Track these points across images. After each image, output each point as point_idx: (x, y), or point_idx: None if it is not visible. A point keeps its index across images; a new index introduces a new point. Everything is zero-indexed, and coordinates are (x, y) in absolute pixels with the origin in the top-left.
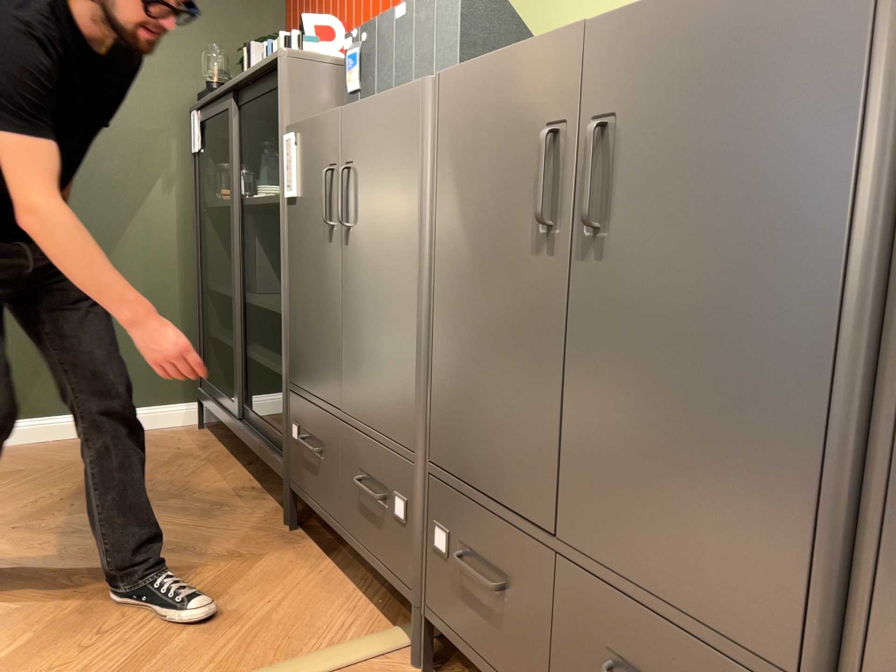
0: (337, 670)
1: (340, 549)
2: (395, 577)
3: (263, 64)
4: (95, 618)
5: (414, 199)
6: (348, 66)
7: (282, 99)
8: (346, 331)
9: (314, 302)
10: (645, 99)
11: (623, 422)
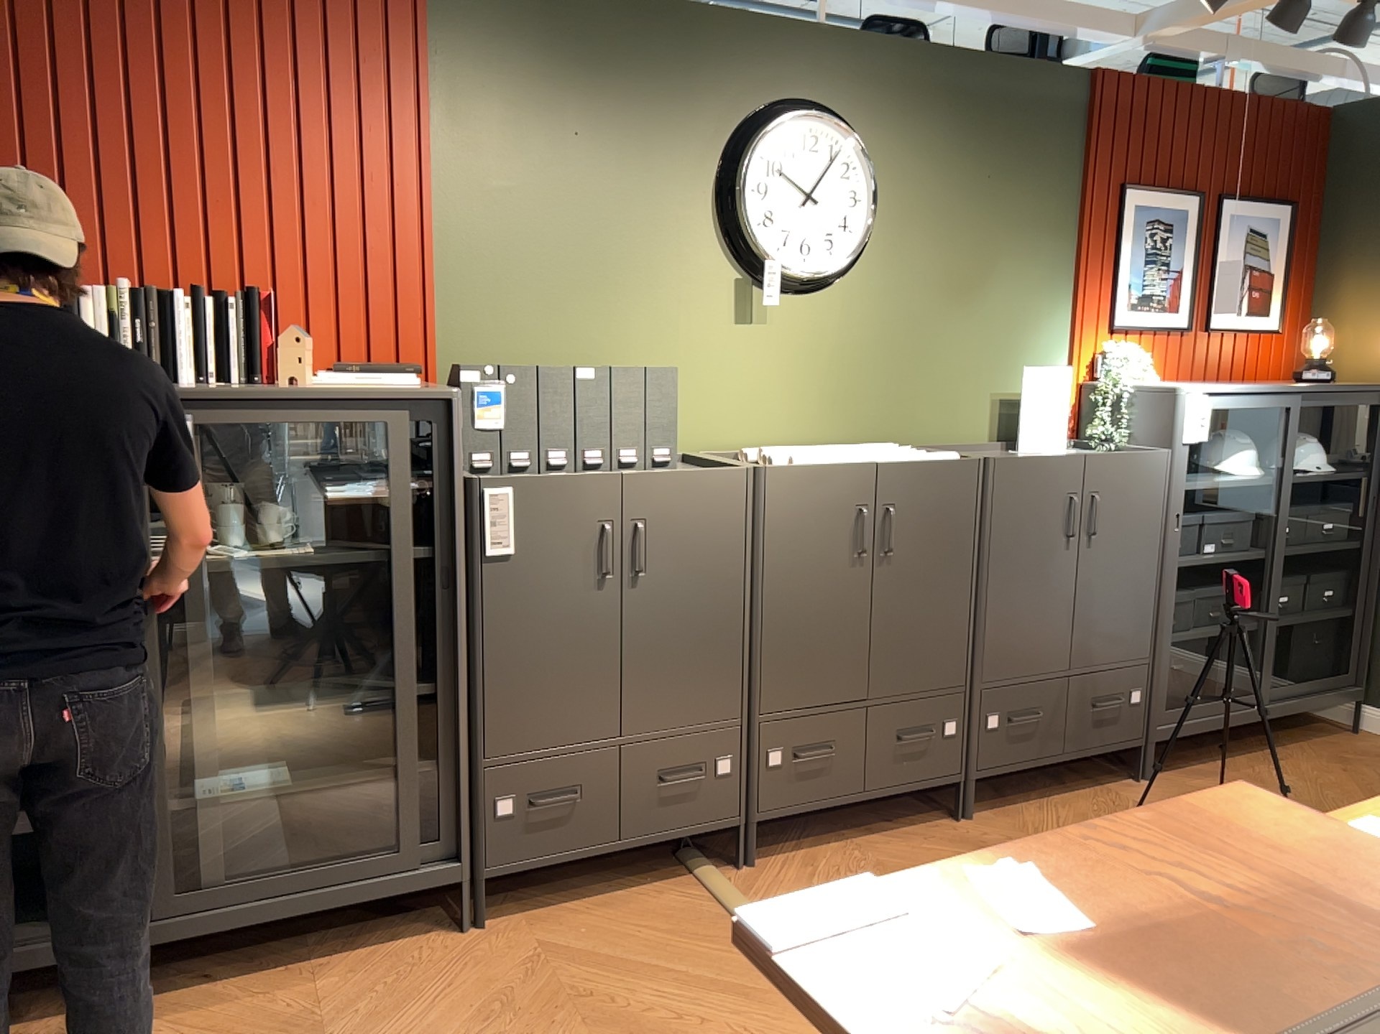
0: (743, 896)
1: (540, 898)
2: (718, 821)
3: (385, 391)
4: (646, 1029)
5: (739, 546)
6: (477, 398)
7: (457, 444)
8: (634, 664)
9: (560, 654)
10: (909, 500)
11: (903, 631)
